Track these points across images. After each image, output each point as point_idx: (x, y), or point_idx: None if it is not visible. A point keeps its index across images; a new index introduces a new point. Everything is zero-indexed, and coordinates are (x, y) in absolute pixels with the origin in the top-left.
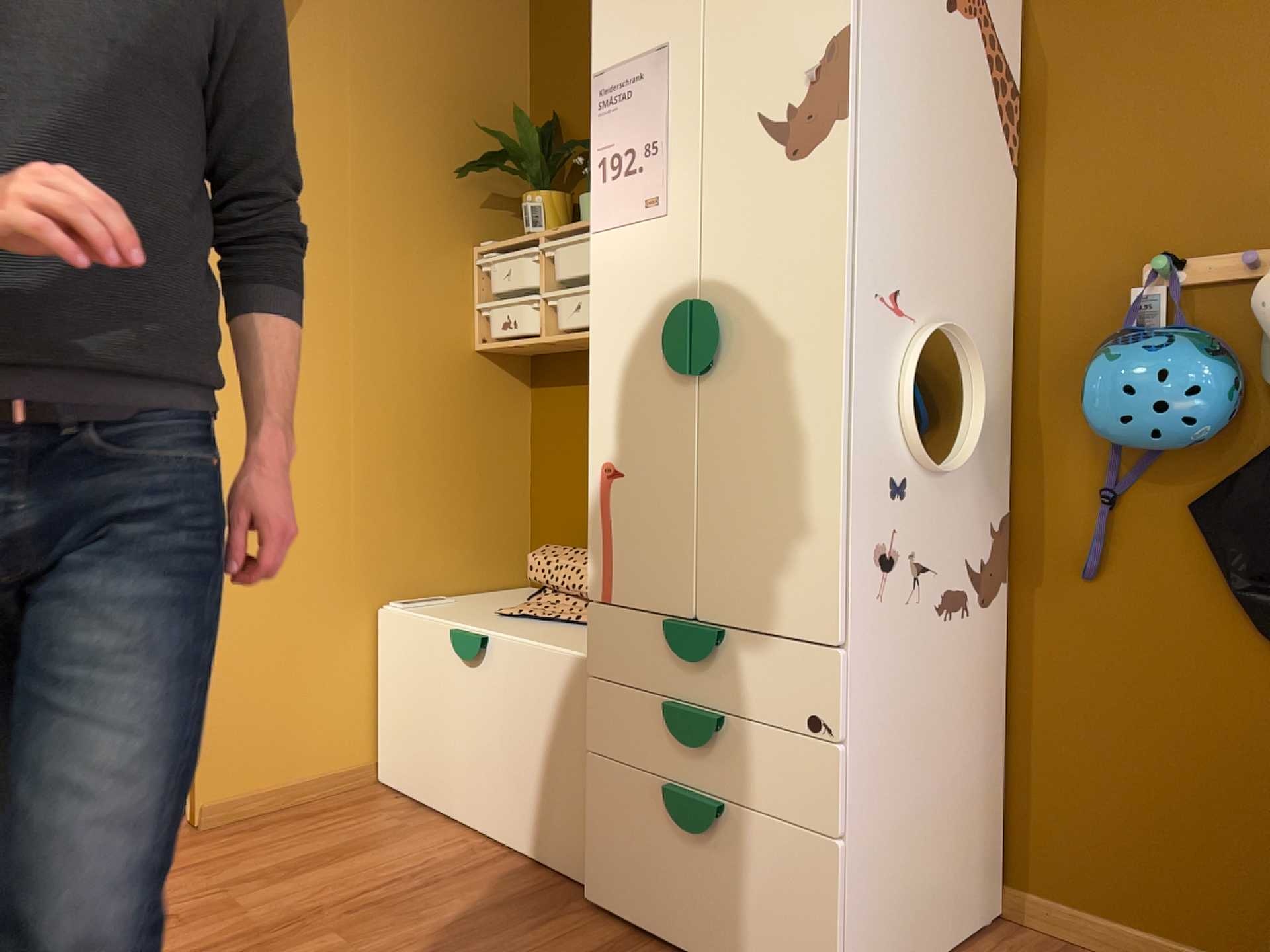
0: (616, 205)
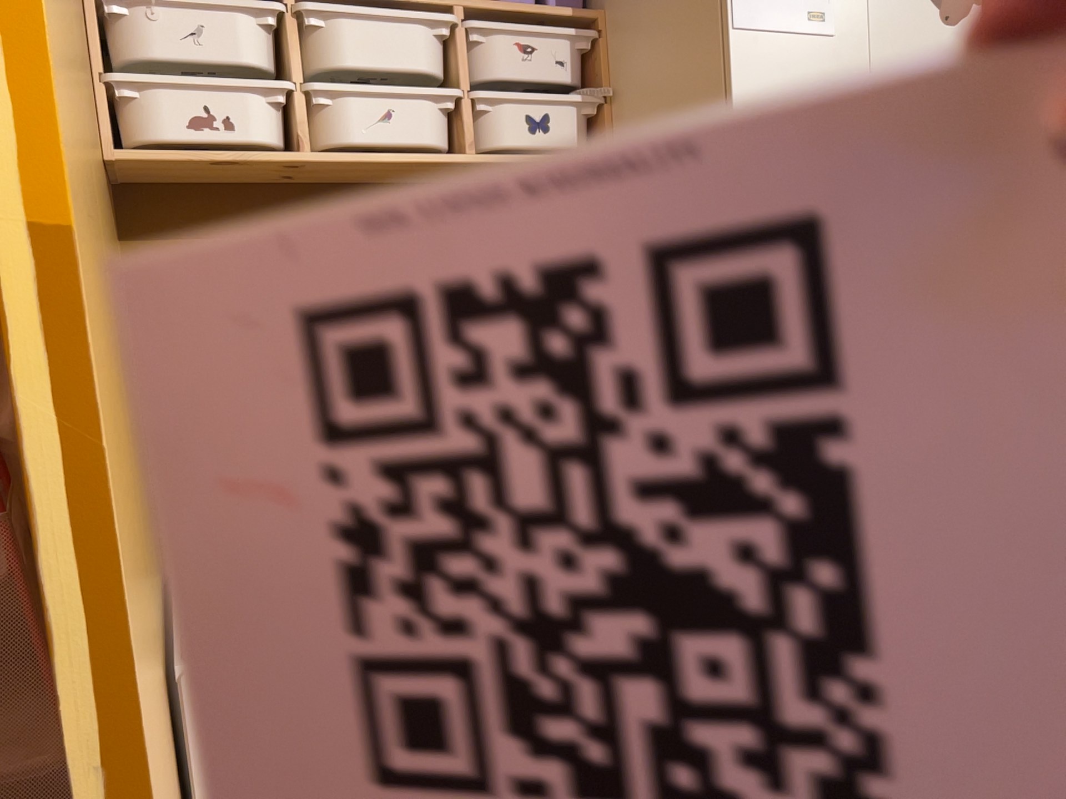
0: (769, 6)
